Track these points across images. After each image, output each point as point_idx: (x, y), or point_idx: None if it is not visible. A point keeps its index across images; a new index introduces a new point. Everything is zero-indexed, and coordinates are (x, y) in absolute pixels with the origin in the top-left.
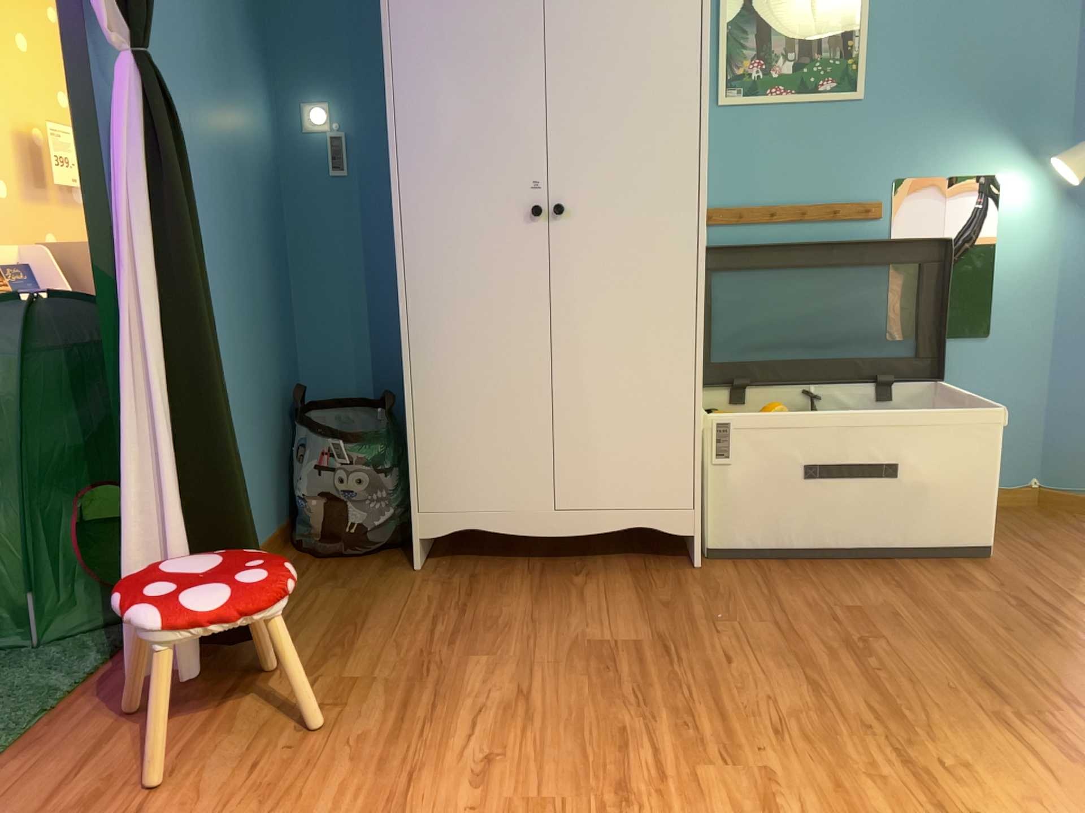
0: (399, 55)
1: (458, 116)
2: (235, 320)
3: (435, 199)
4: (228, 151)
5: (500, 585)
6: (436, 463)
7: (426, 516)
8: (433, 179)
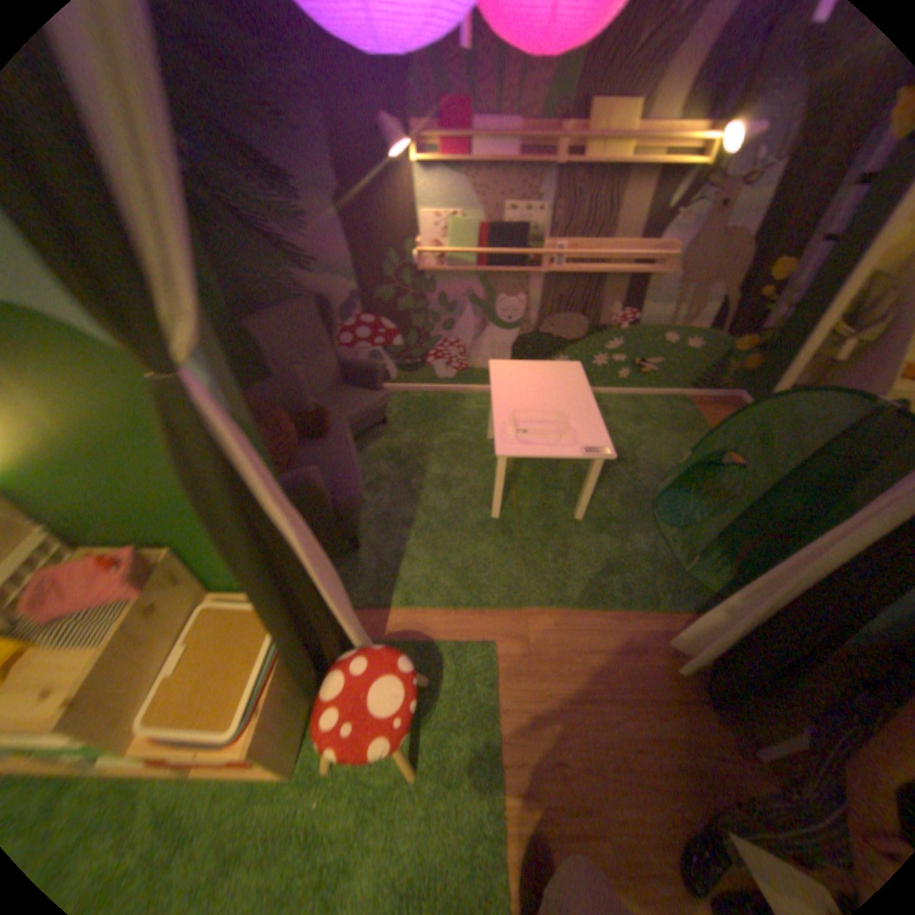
0: None
1: None
2: None
3: None
4: None
5: None
6: None
7: None
8: None
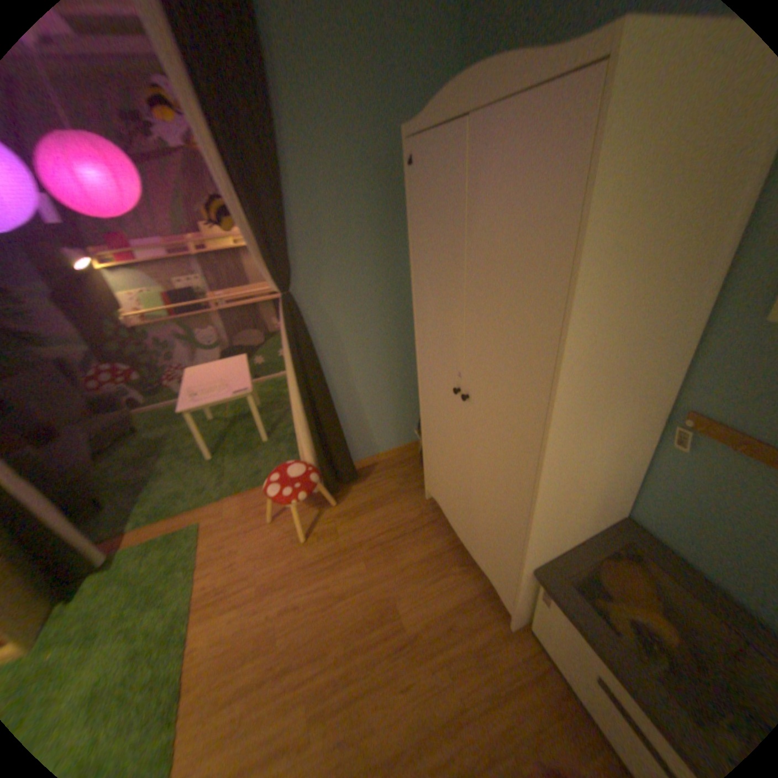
0: (415, 270)
1: (434, 316)
2: (392, 365)
3: (428, 356)
4: (396, 290)
5: (432, 538)
6: (431, 470)
7: (429, 484)
8: (427, 345)
